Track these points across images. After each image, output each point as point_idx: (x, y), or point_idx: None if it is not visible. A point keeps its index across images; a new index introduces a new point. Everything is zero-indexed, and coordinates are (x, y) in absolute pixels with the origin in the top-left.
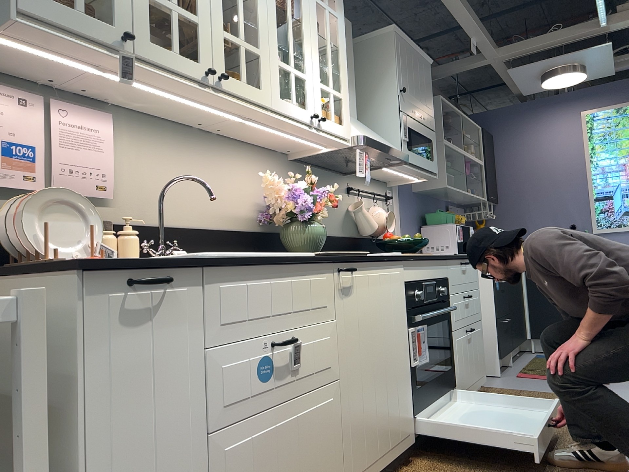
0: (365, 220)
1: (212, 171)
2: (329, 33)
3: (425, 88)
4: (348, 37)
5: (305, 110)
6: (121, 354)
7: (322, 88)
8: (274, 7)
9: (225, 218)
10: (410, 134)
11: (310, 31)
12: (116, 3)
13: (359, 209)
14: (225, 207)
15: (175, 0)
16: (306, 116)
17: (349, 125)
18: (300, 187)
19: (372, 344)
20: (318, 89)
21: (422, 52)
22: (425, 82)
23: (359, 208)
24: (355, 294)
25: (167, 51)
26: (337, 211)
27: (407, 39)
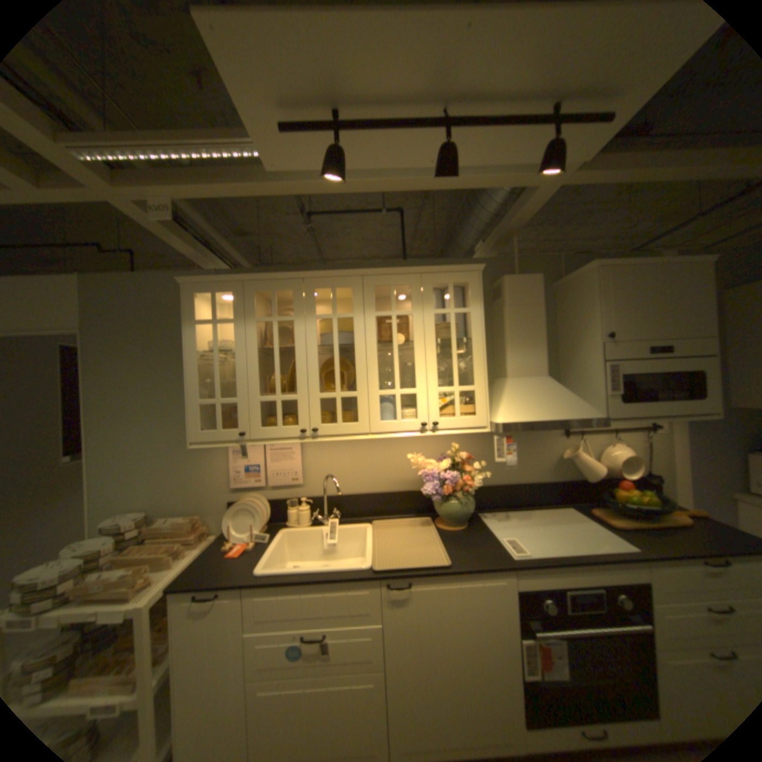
0: (584, 468)
1: (380, 452)
2: (453, 335)
3: (687, 305)
4: (534, 292)
5: (414, 420)
6: (192, 633)
7: (441, 391)
8: (375, 348)
9: (393, 483)
10: (640, 377)
11: (425, 346)
12: (240, 415)
13: (573, 458)
14: (393, 475)
15: (279, 393)
16: (415, 426)
17: (488, 412)
18: (449, 463)
19: (441, 651)
20: (434, 395)
21: (679, 259)
22: (687, 295)
23: (570, 457)
24: (415, 606)
25: (274, 428)
26: (543, 458)
27: (632, 261)
